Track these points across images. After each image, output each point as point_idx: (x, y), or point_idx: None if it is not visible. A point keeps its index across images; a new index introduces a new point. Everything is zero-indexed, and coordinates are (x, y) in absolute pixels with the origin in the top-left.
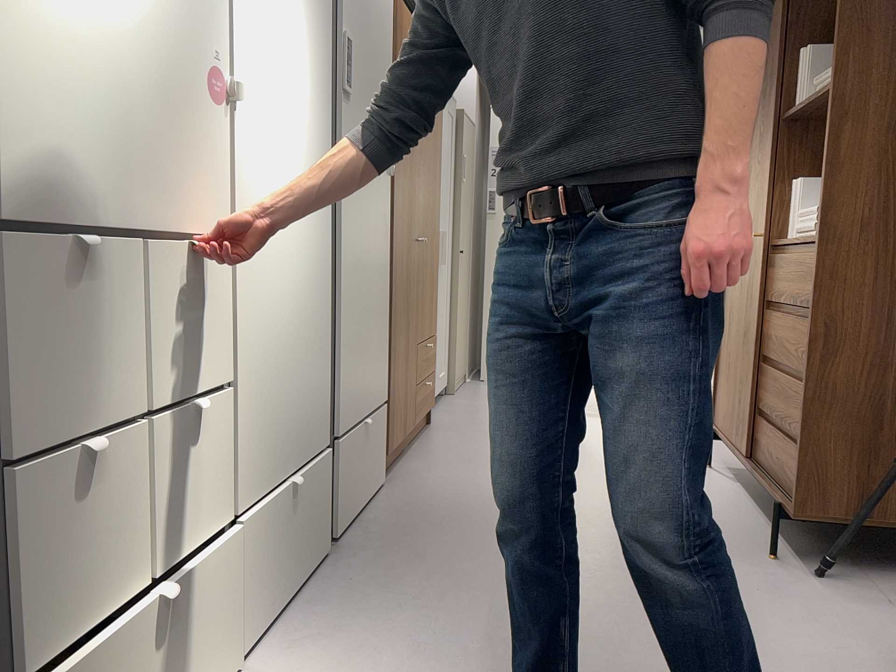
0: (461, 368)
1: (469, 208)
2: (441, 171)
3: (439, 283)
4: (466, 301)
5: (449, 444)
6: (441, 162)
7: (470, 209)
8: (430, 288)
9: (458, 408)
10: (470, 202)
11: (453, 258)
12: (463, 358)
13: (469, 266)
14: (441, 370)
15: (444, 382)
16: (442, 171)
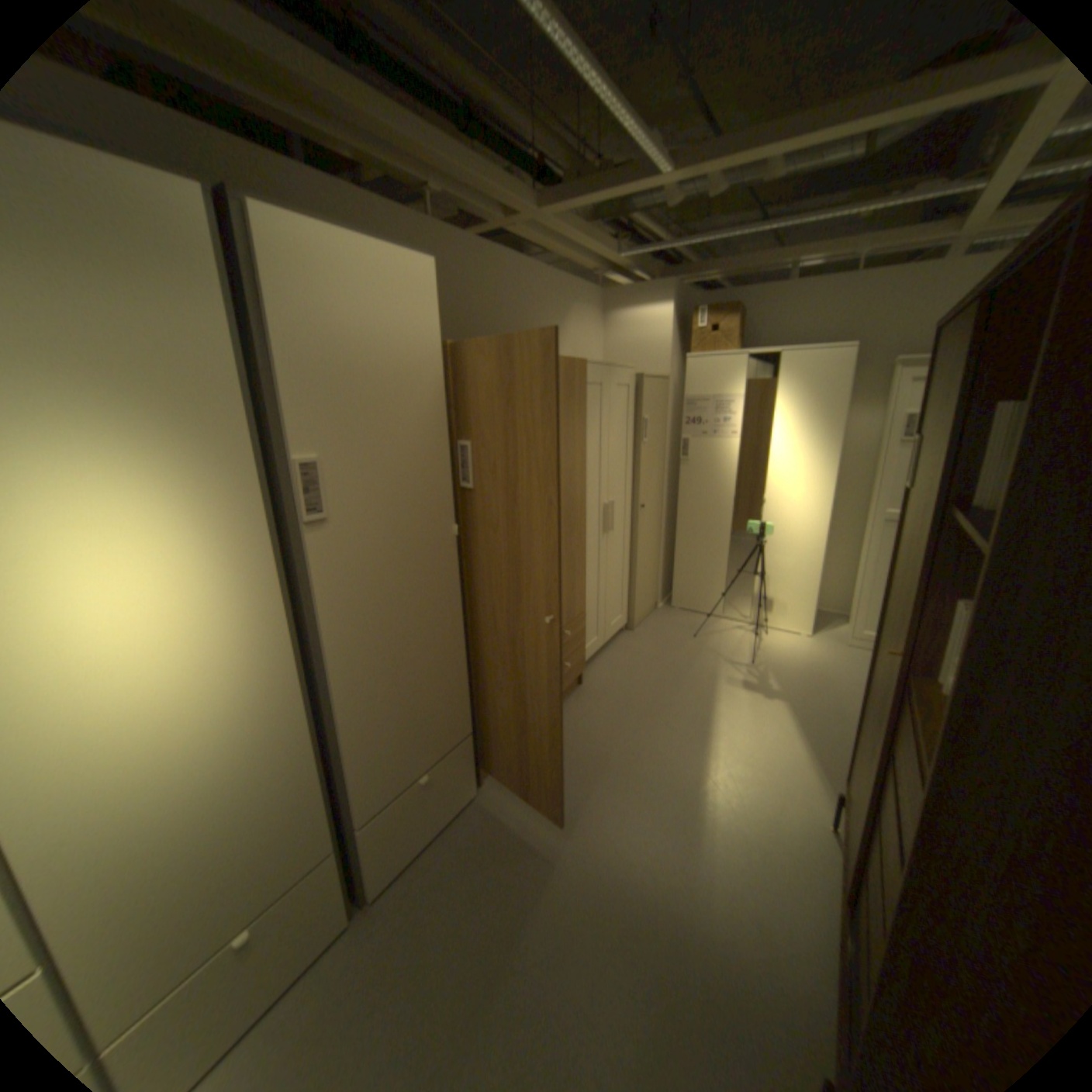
0: (644, 604)
1: (658, 460)
2: (604, 450)
3: (607, 549)
4: (654, 544)
5: (580, 722)
6: (604, 441)
7: (660, 460)
8: (568, 581)
9: (625, 654)
10: (661, 453)
11: (633, 515)
12: (648, 594)
13: (659, 511)
14: (614, 617)
15: (621, 623)
16: (606, 449)
